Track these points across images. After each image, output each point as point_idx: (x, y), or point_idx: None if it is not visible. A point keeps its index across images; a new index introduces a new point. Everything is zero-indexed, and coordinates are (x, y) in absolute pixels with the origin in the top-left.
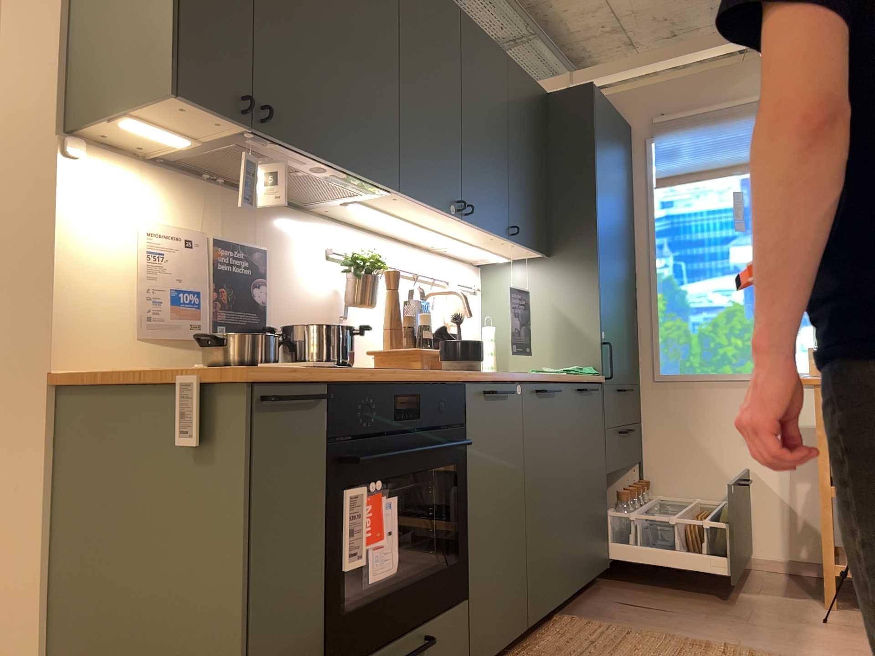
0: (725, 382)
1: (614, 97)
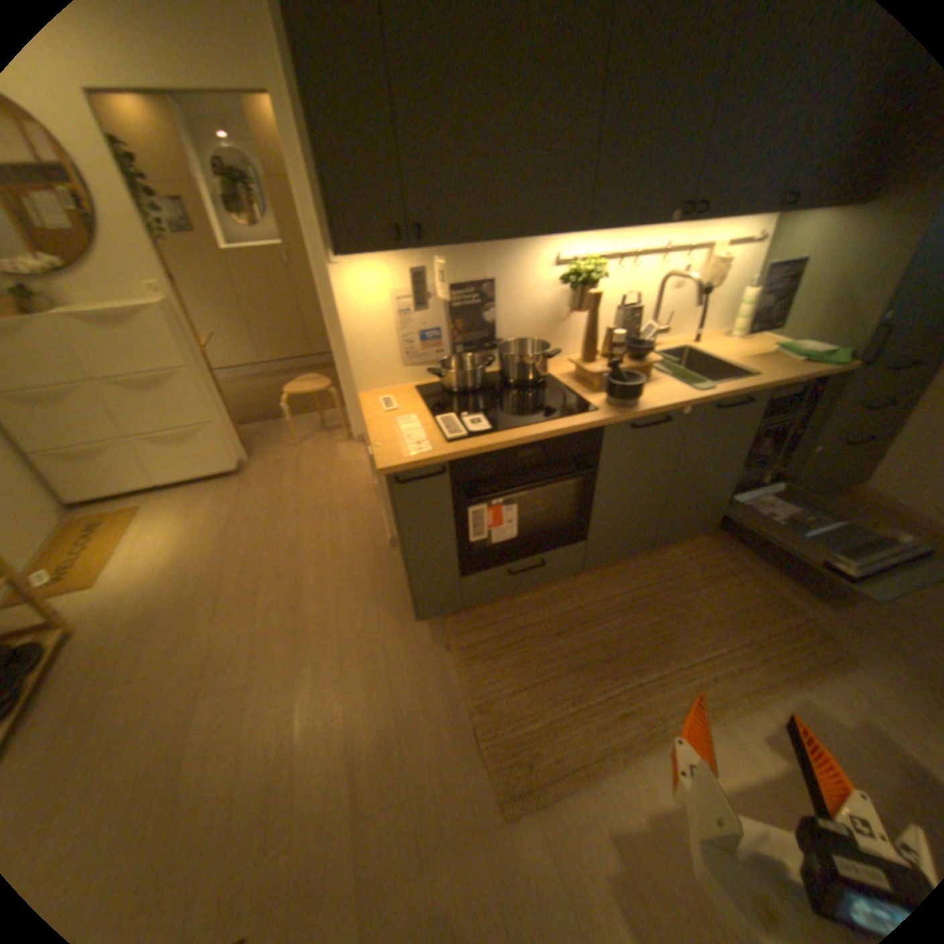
0: None
1: None
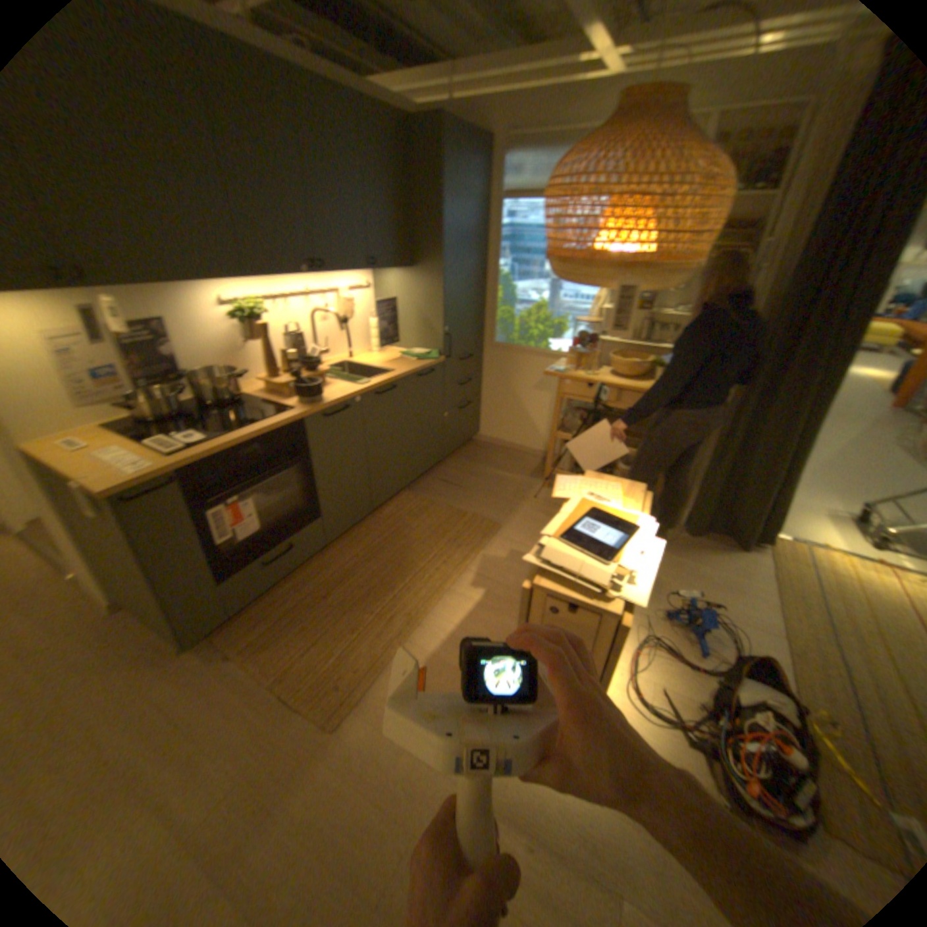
0: (530, 353)
1: (485, 99)
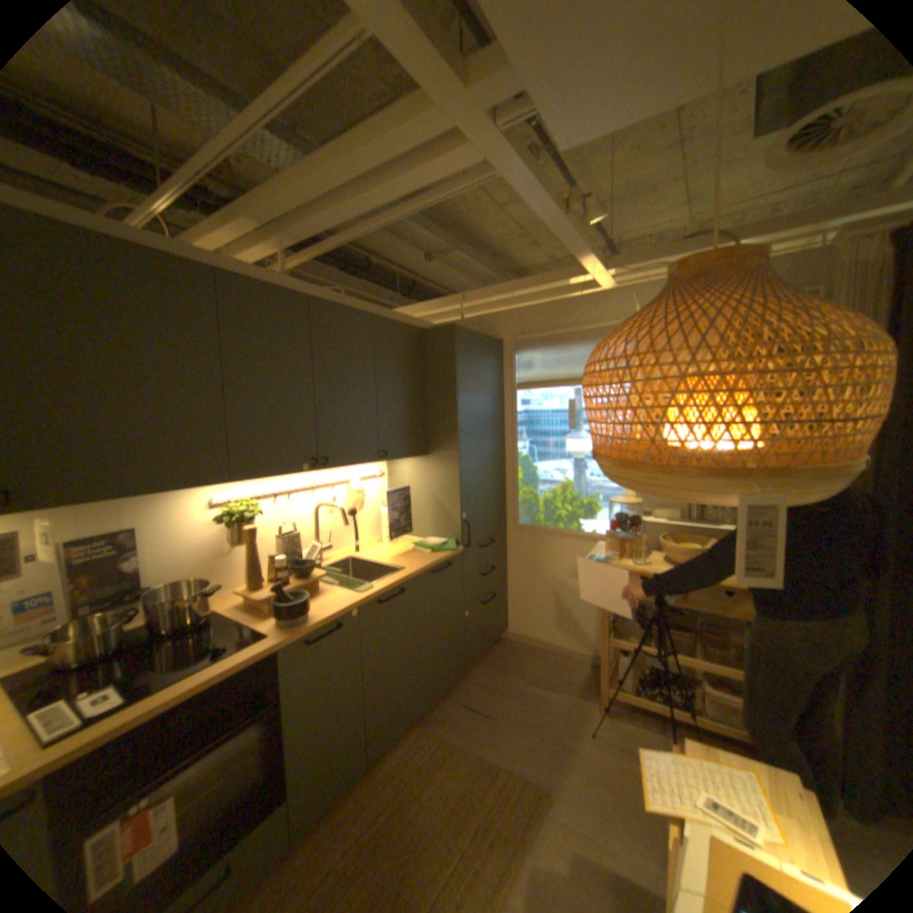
0: (560, 536)
1: (492, 315)
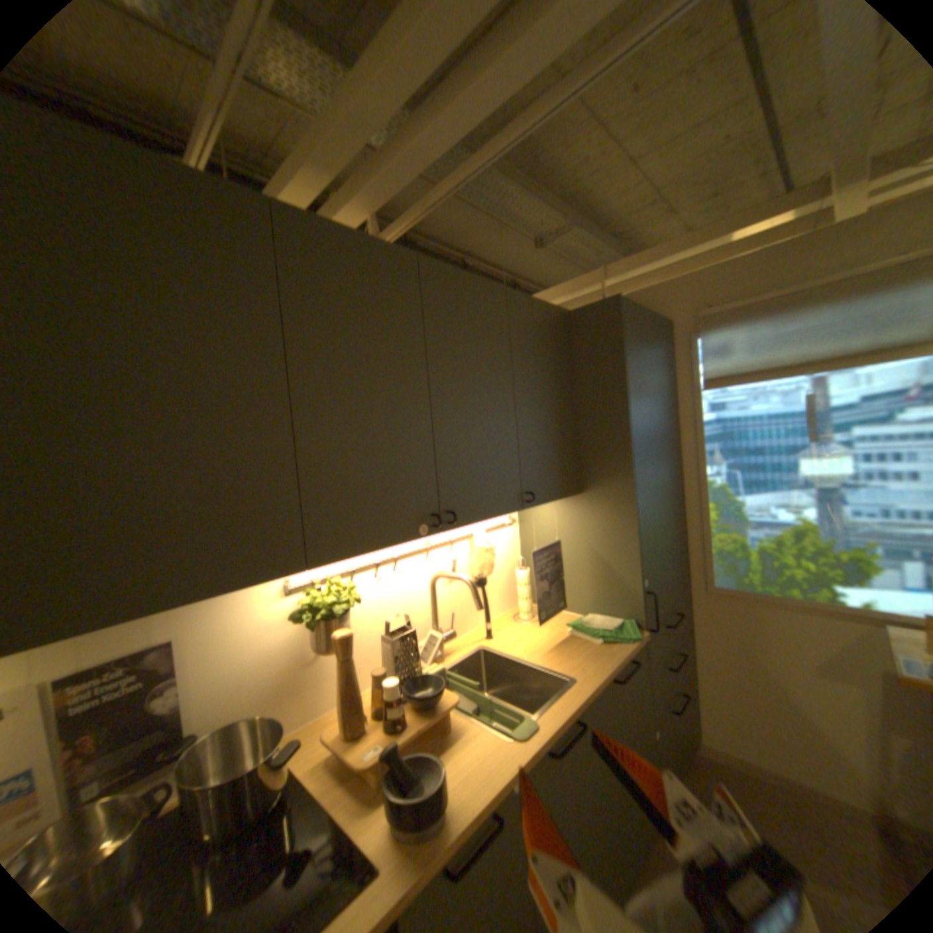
0: (794, 607)
1: (653, 288)
